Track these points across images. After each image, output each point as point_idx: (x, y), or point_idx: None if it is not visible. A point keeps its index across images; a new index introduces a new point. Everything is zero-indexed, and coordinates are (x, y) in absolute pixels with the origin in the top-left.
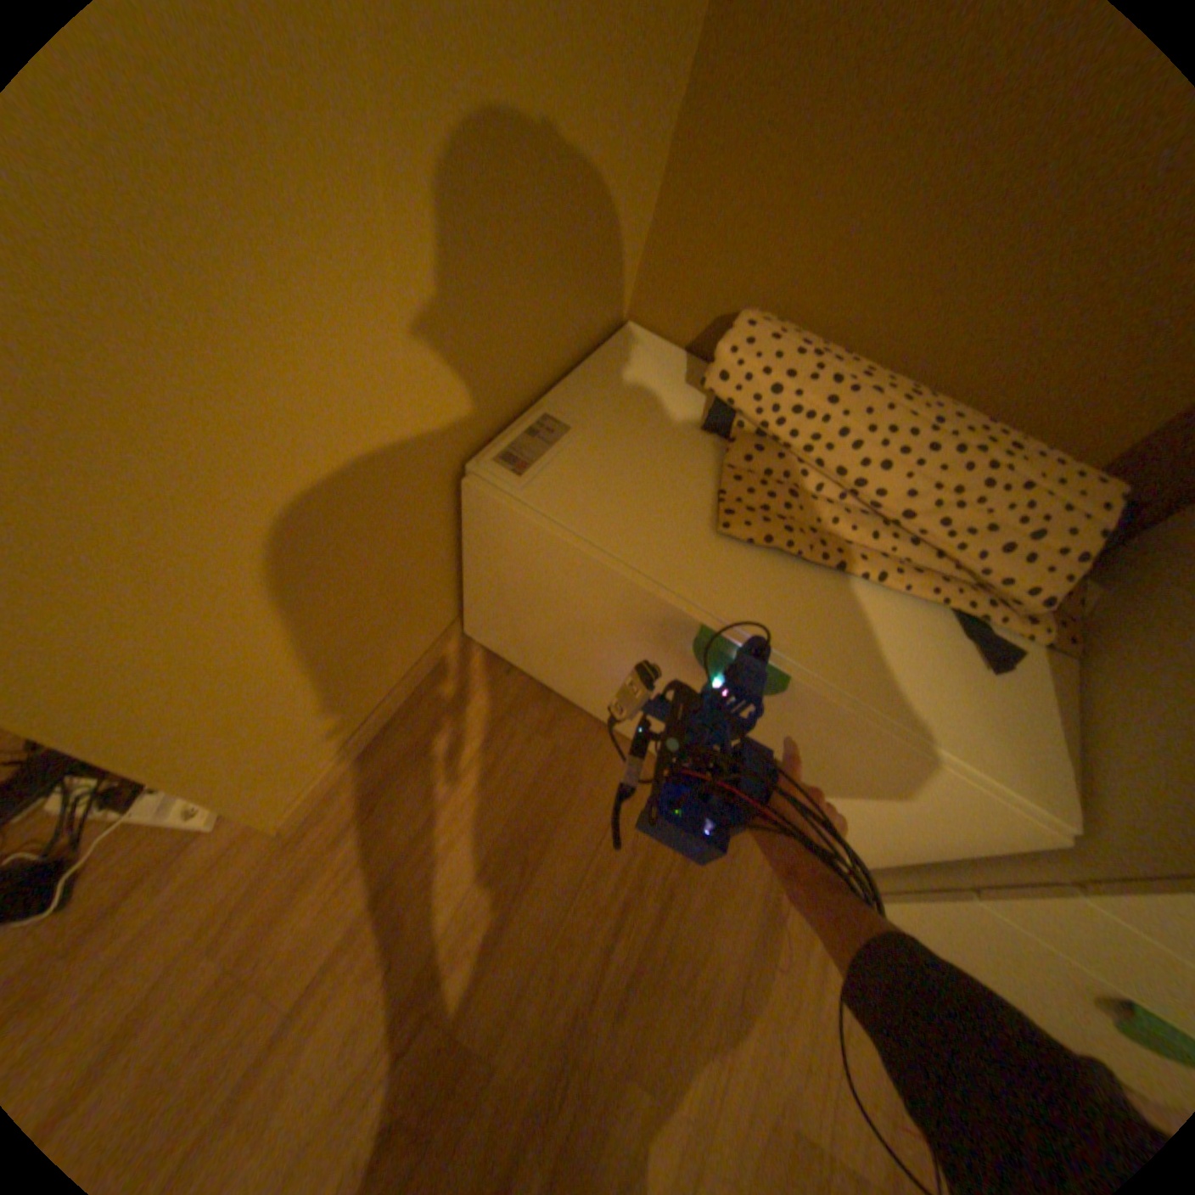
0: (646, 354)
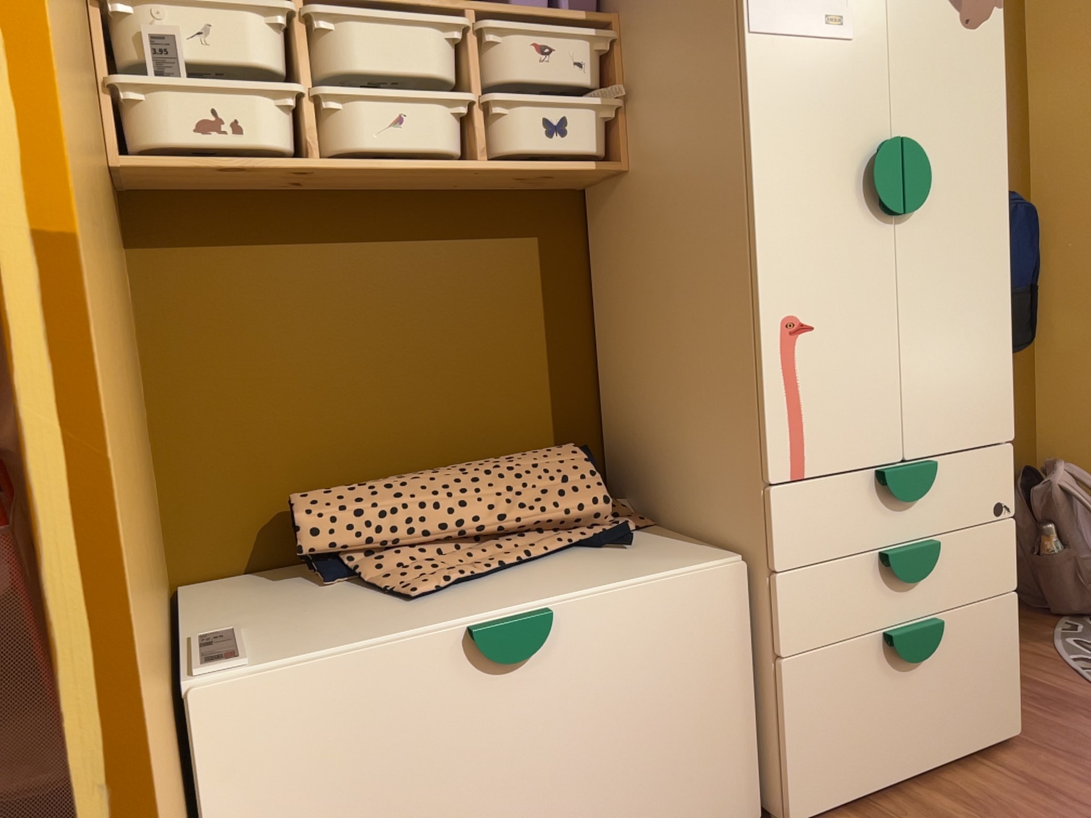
0: (222, 589)
